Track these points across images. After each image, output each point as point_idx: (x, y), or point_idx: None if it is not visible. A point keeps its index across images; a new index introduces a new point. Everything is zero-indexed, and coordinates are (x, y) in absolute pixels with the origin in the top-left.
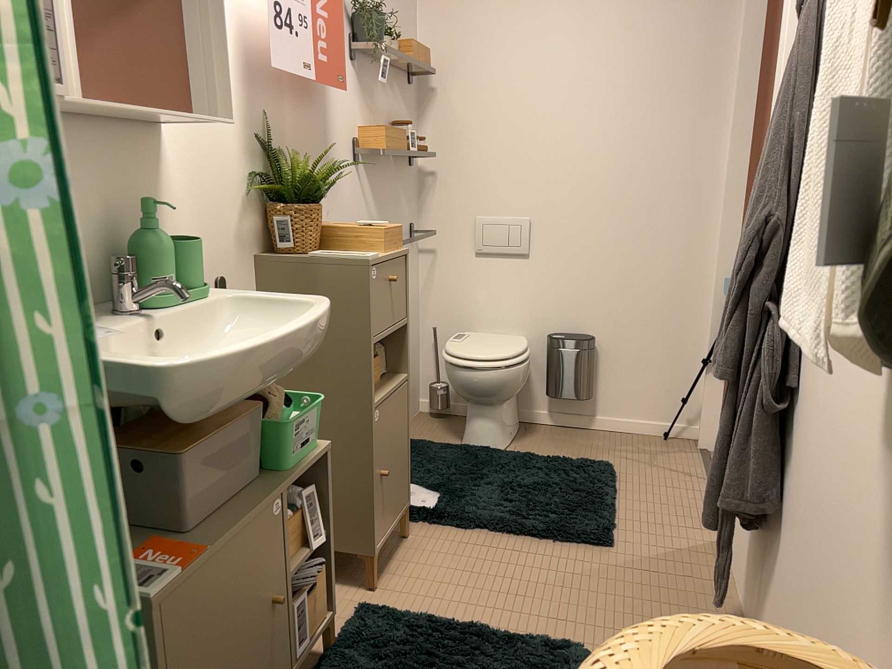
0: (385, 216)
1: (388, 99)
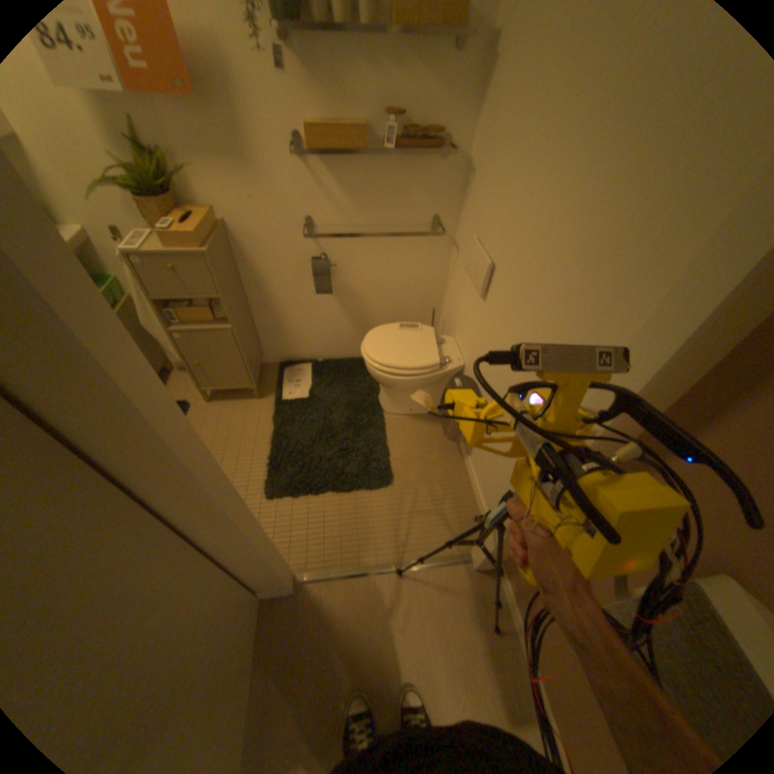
0: (367, 205)
1: (382, 76)
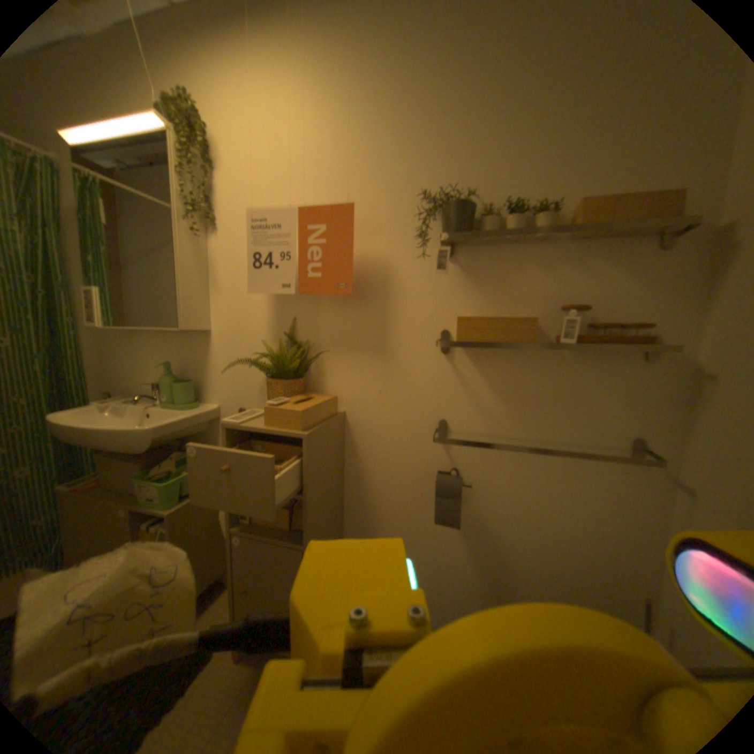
0: (527, 412)
1: (558, 276)
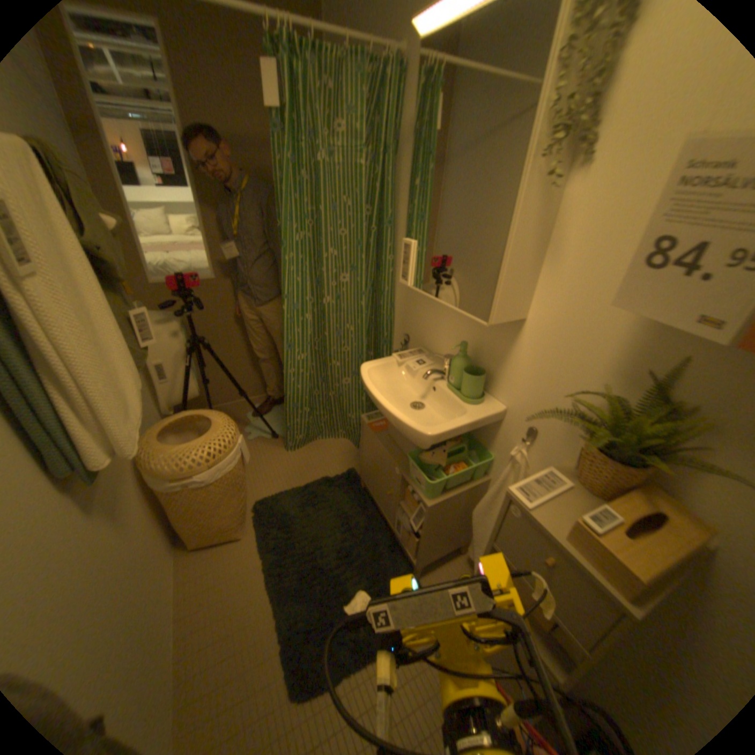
0: None
1: None
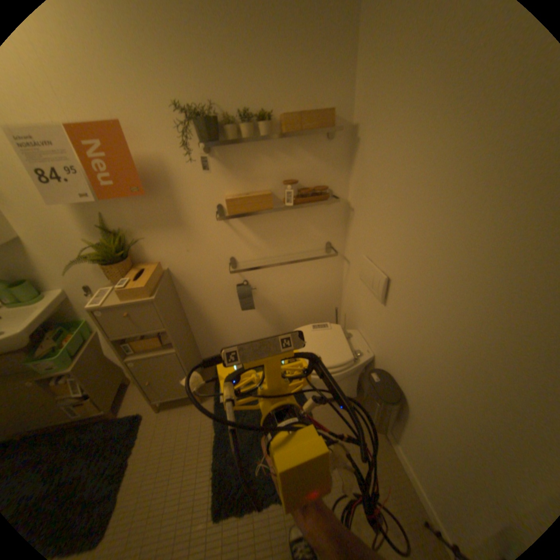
0: (275, 242)
1: (278, 162)
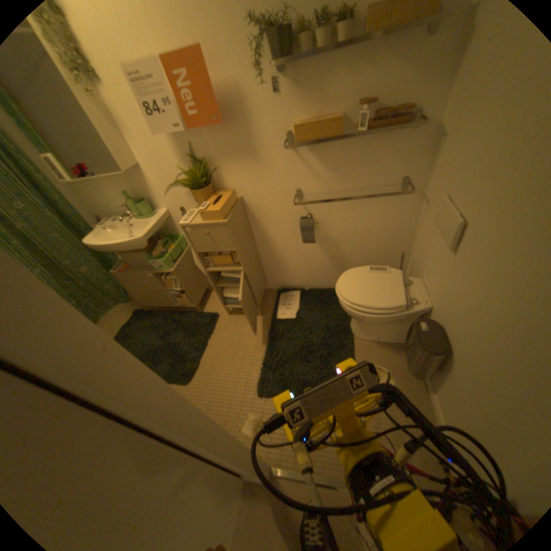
0: (343, 175)
1: (357, 75)
